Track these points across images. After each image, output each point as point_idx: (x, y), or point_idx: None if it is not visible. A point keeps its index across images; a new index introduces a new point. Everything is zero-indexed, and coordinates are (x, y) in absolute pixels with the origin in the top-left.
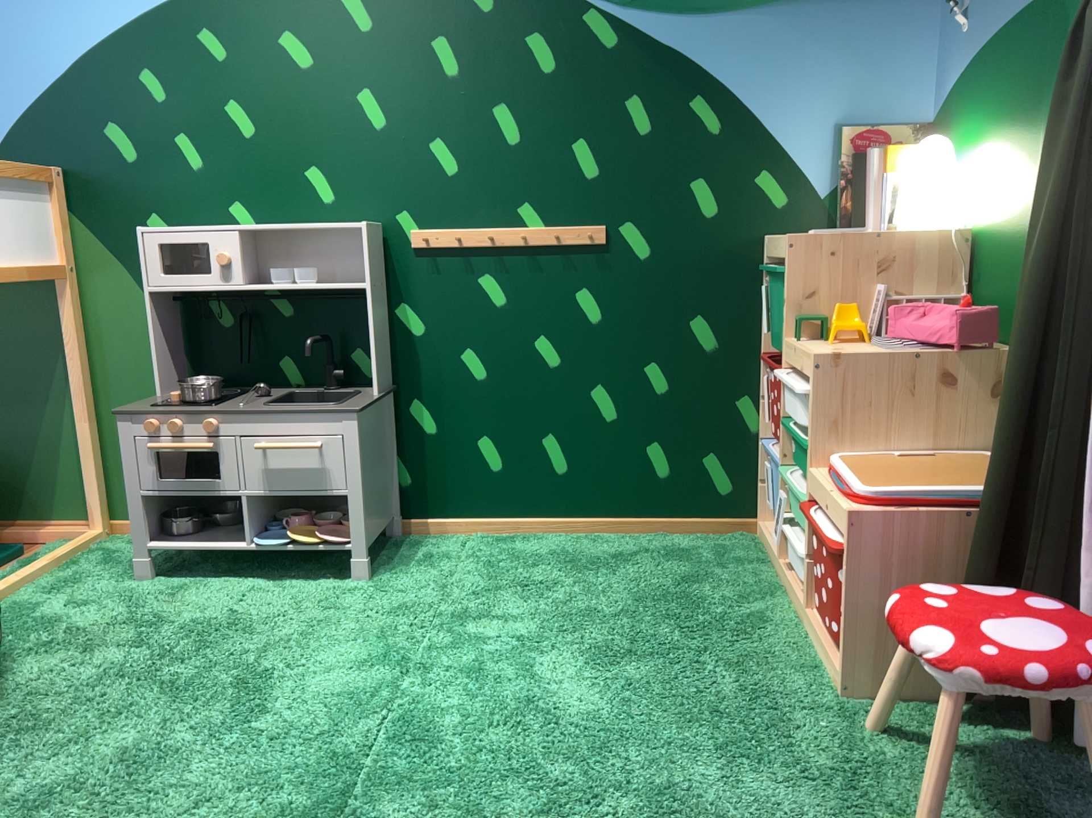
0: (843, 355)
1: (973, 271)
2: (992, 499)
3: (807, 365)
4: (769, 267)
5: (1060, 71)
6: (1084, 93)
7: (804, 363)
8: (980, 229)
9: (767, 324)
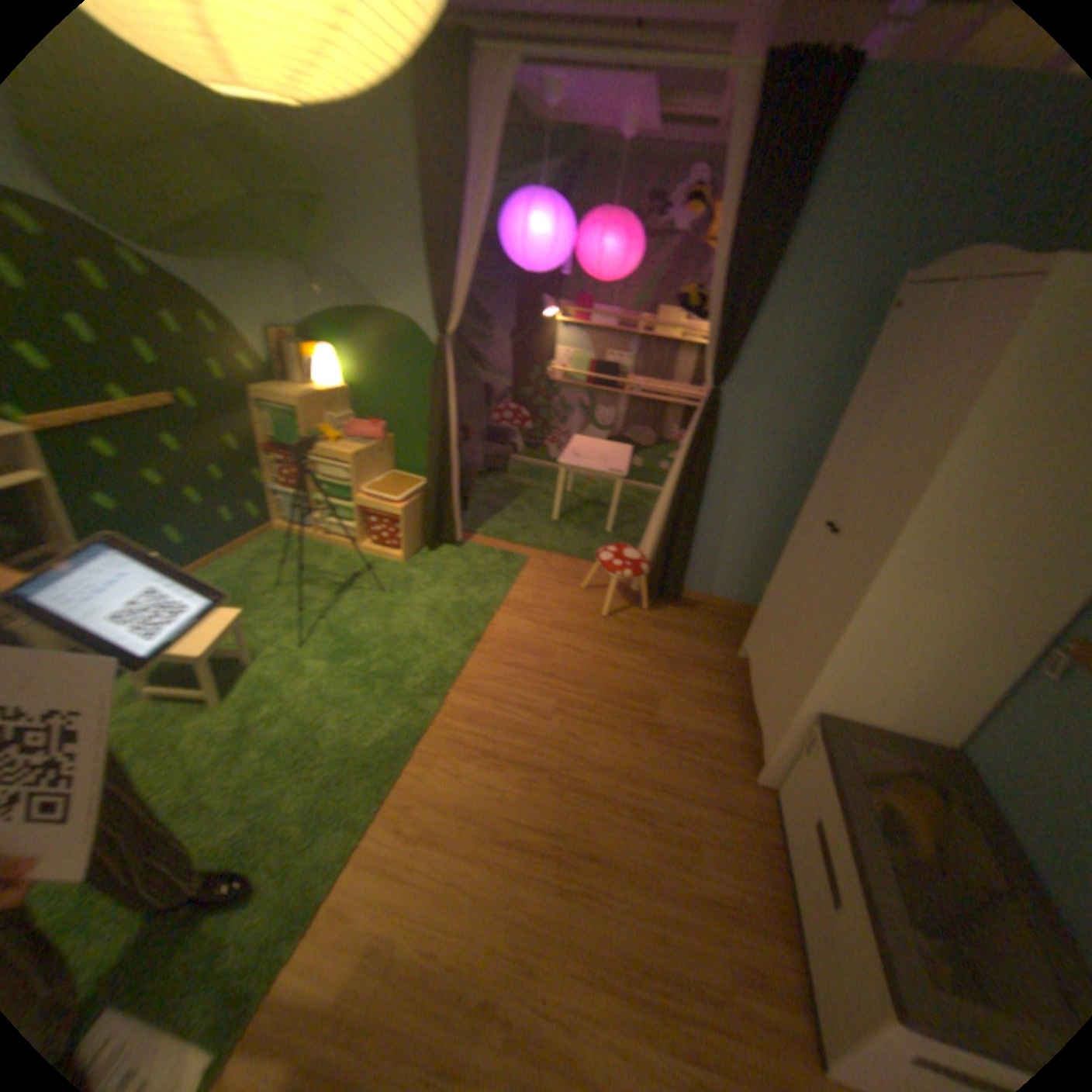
0: (358, 454)
1: (354, 405)
2: (429, 492)
3: (341, 460)
4: (262, 407)
5: (394, 344)
6: (442, 377)
7: (336, 459)
8: (354, 389)
9: (261, 434)
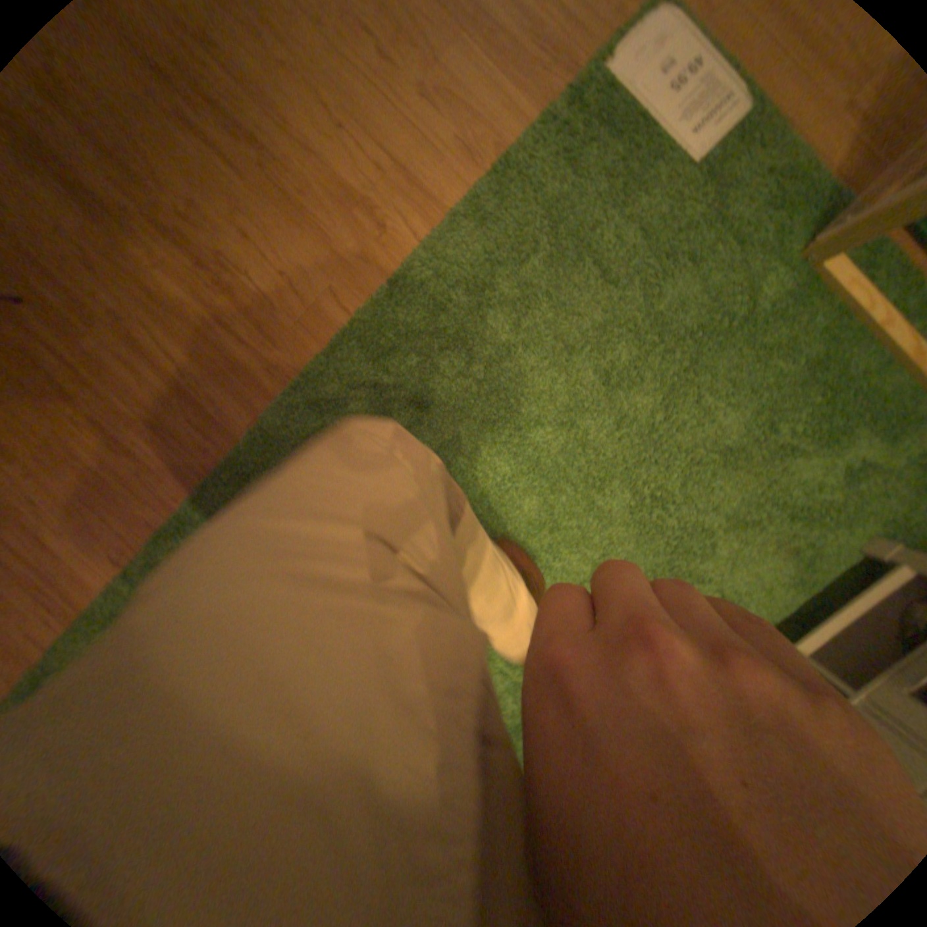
0: None
1: None
2: None
3: None
4: None
5: None
6: None
7: None
8: None
9: None
